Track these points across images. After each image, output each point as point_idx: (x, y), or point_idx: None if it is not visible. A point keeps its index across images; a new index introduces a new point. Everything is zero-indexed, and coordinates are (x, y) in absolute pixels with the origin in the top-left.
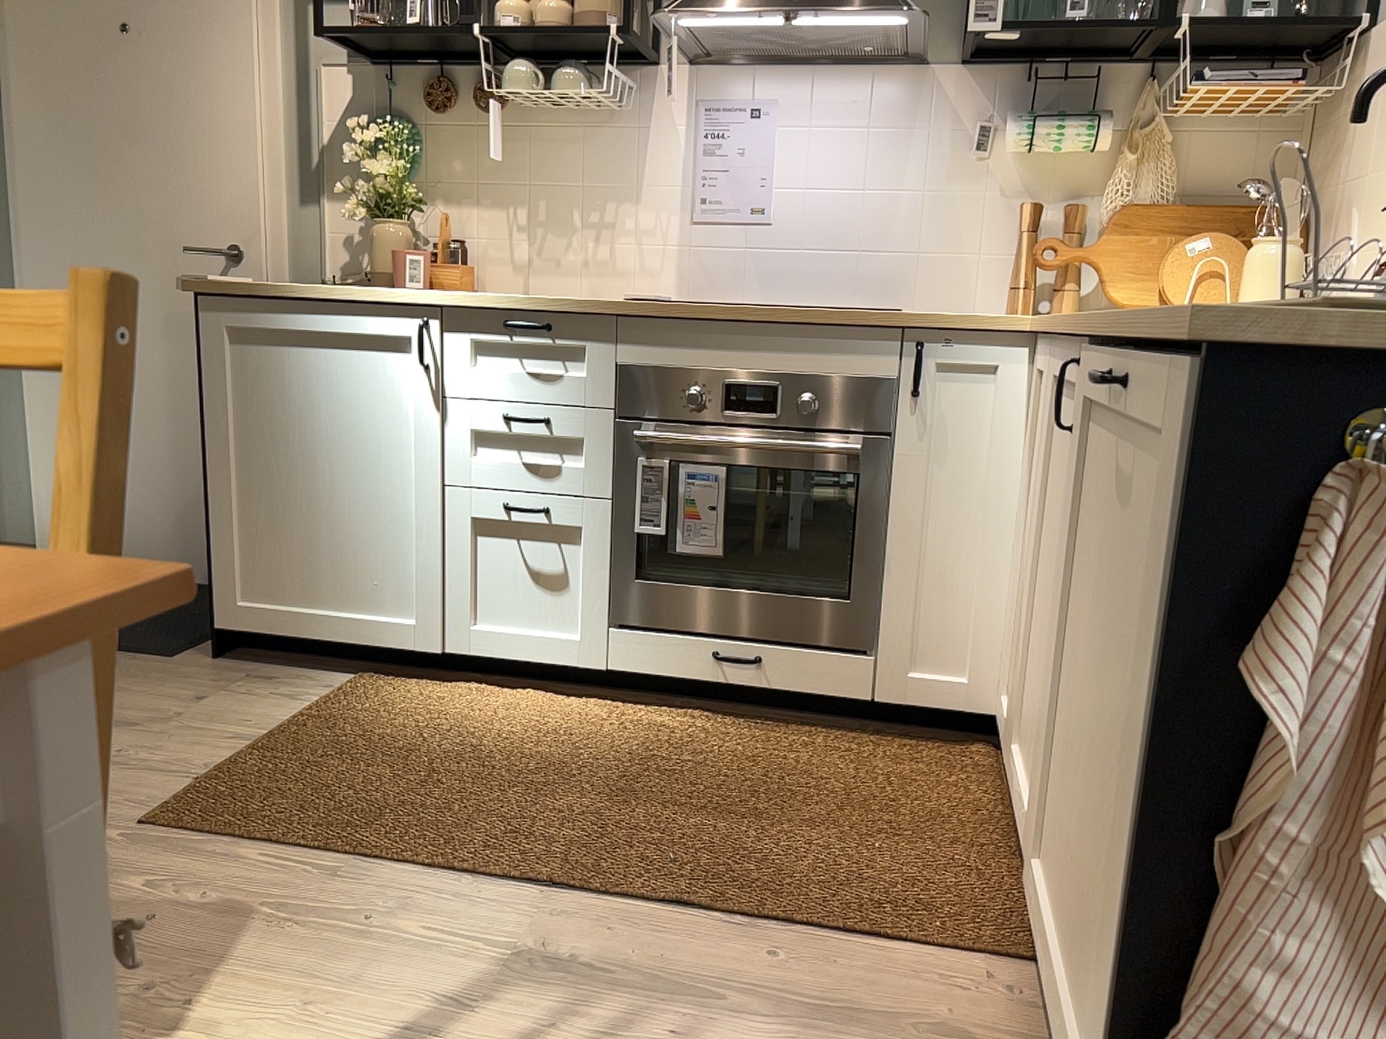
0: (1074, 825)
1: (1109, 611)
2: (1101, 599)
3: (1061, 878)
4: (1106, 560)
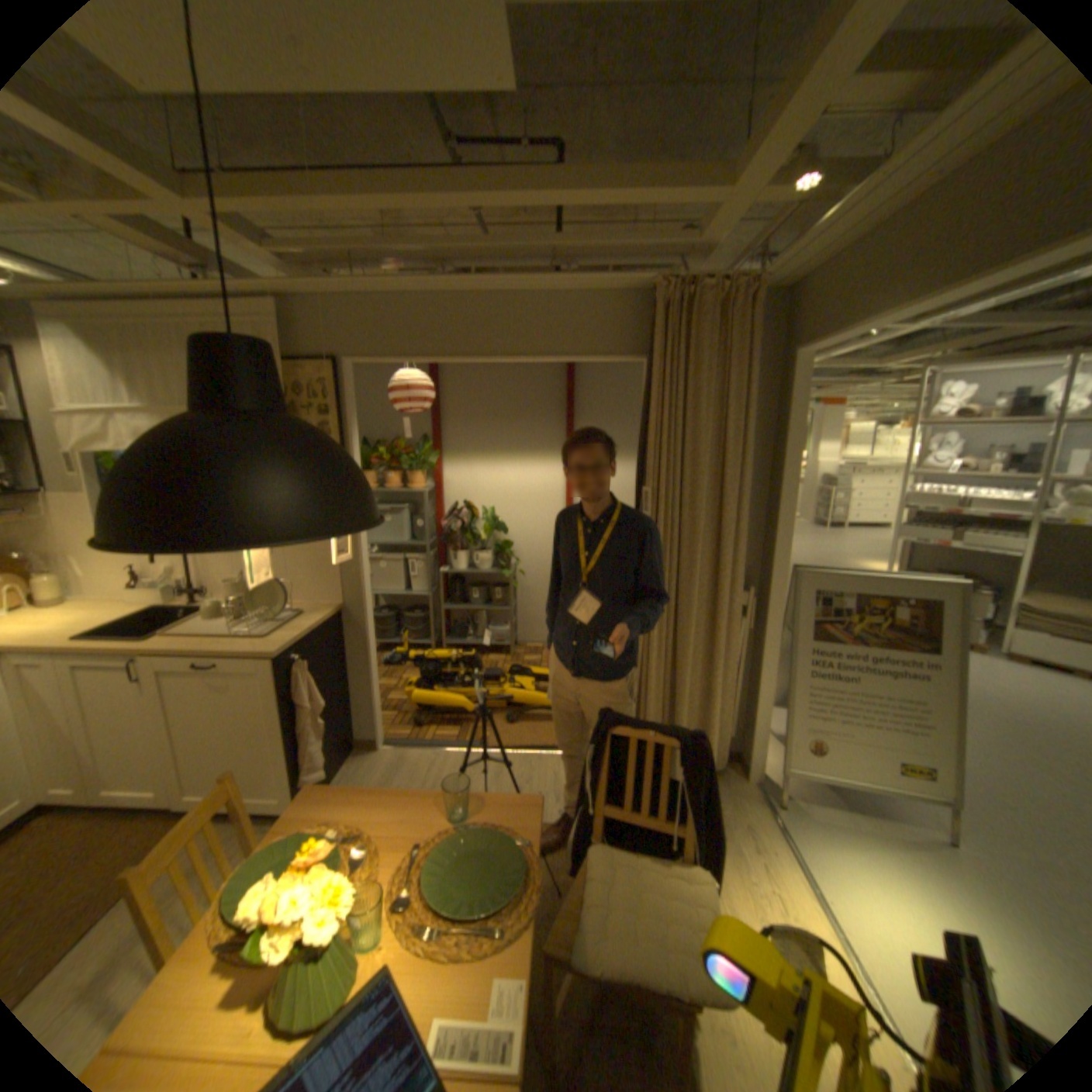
0: (204, 772)
1: (205, 715)
2: (194, 715)
3: (199, 790)
4: (192, 705)
